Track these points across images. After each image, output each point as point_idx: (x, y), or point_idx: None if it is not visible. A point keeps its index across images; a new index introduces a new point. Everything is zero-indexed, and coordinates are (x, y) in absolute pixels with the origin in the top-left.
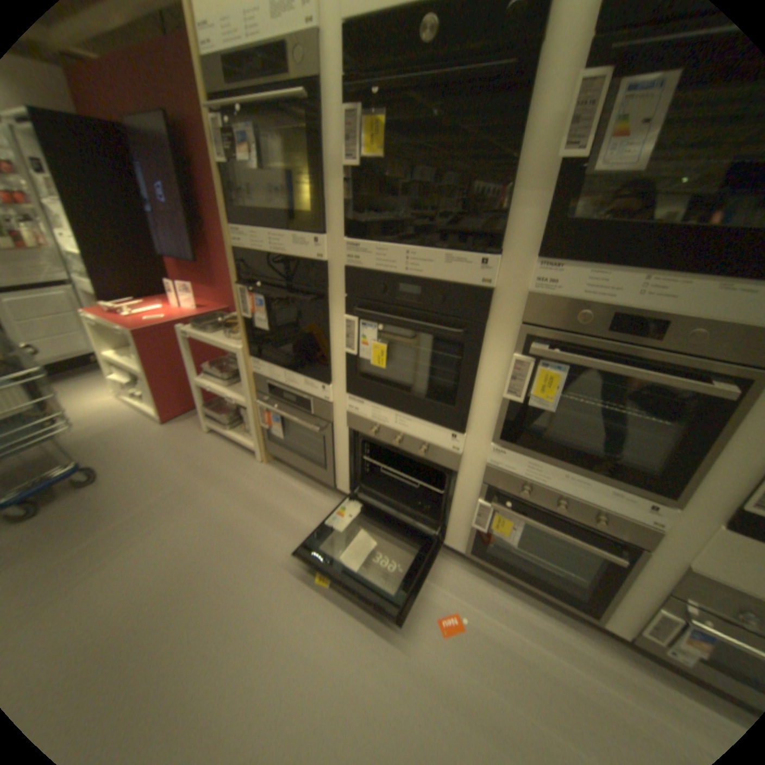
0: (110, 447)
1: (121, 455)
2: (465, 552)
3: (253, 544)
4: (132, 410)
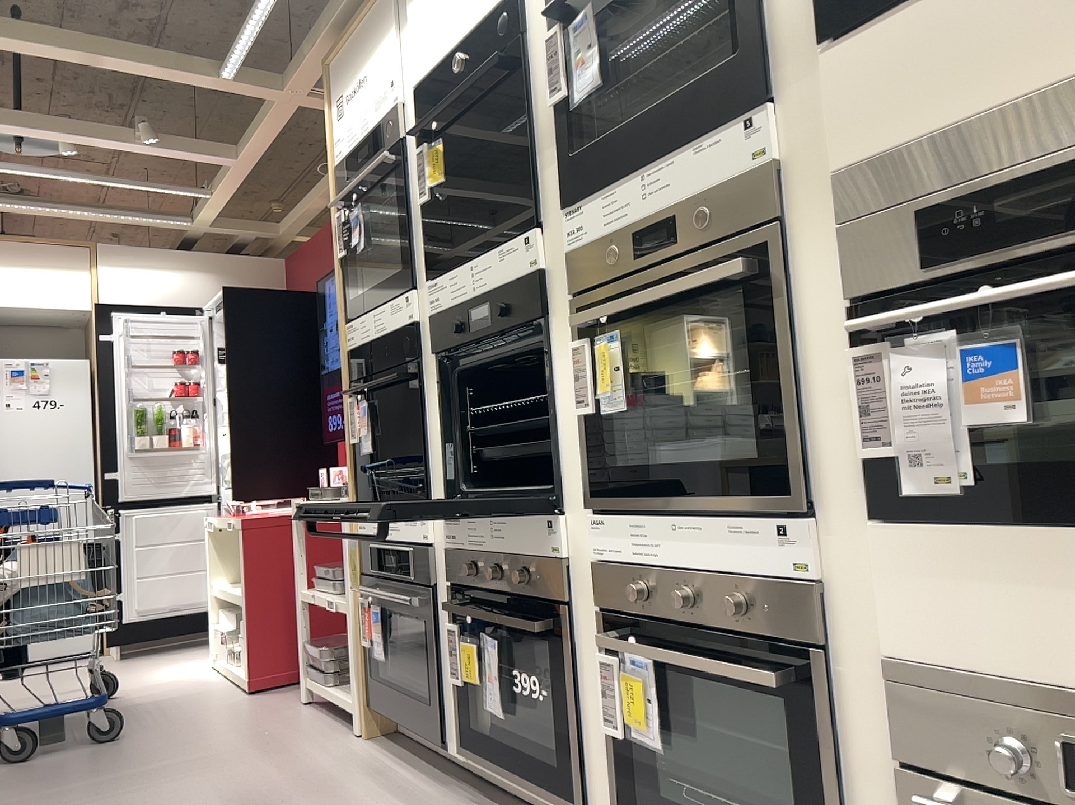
0: (169, 708)
1: (176, 716)
2: None
3: None
4: (227, 675)
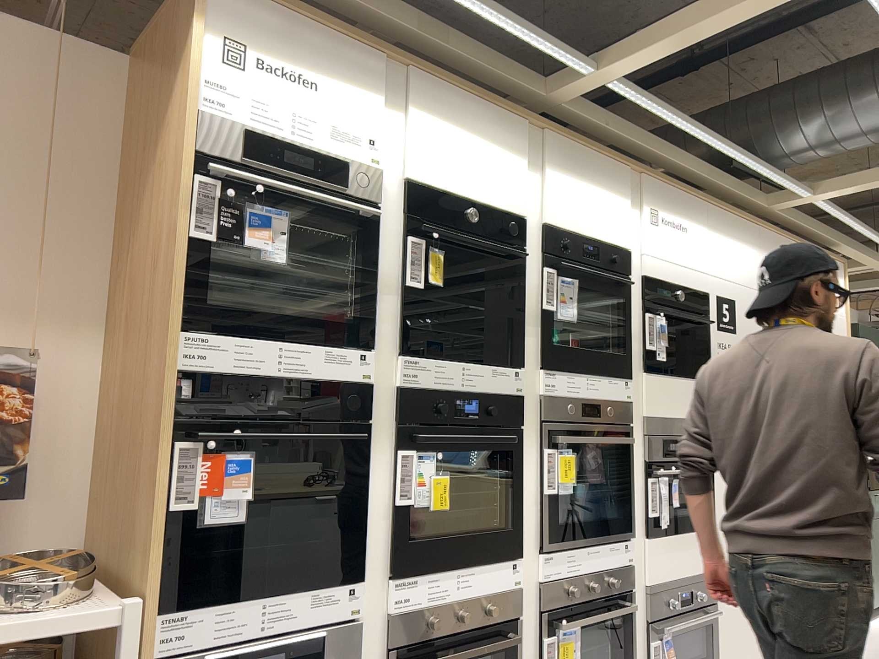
0: None
1: None
2: None
3: None
4: None
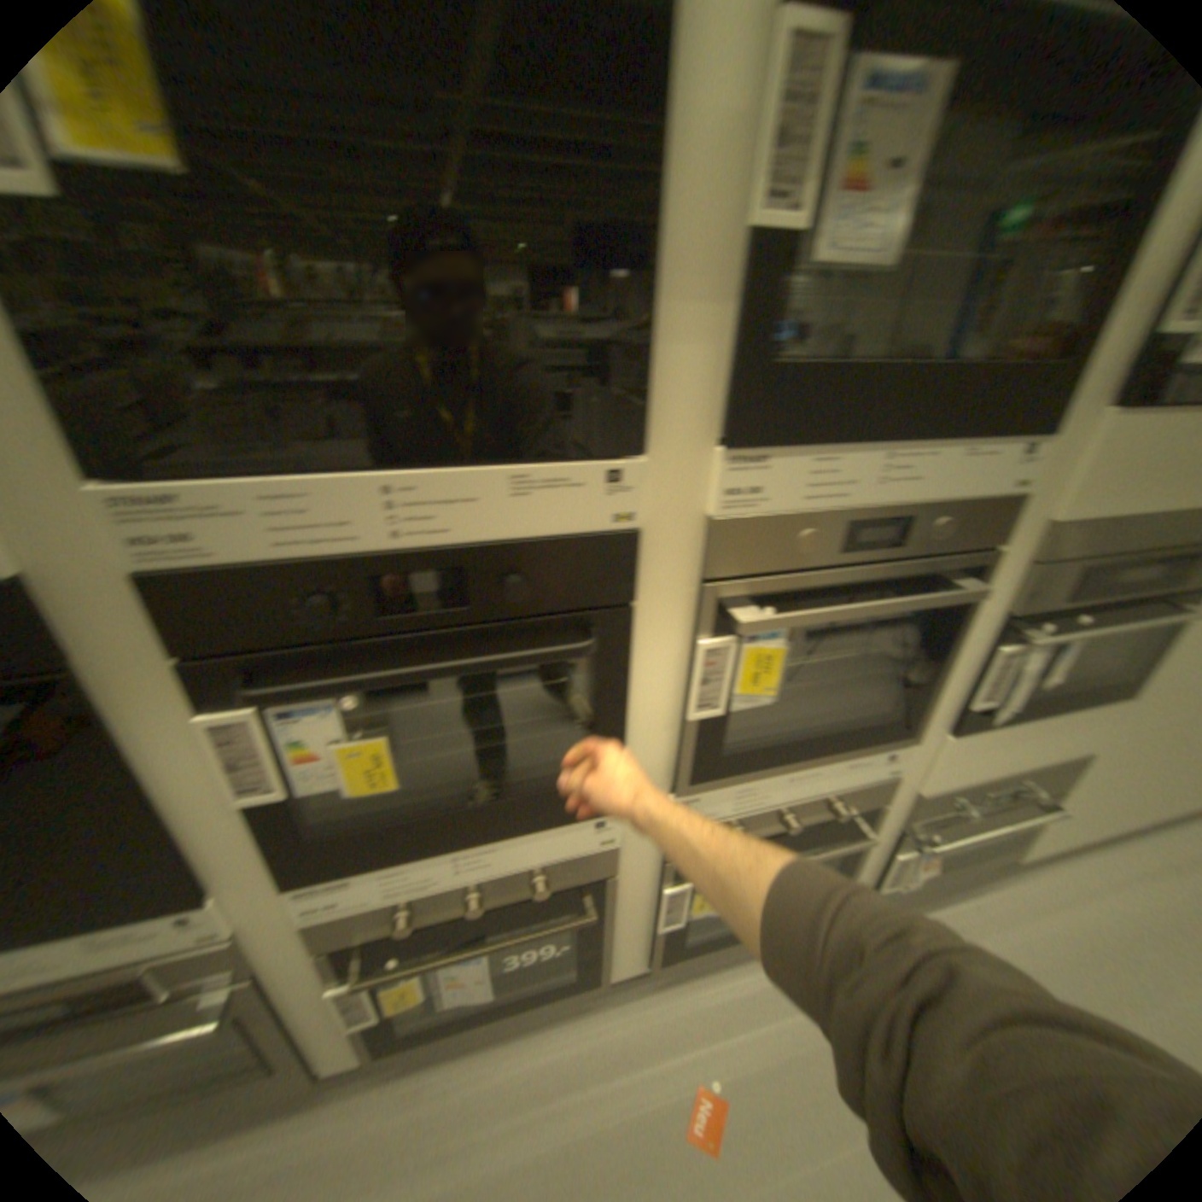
0: None
1: None
2: (643, 970)
3: None
4: None
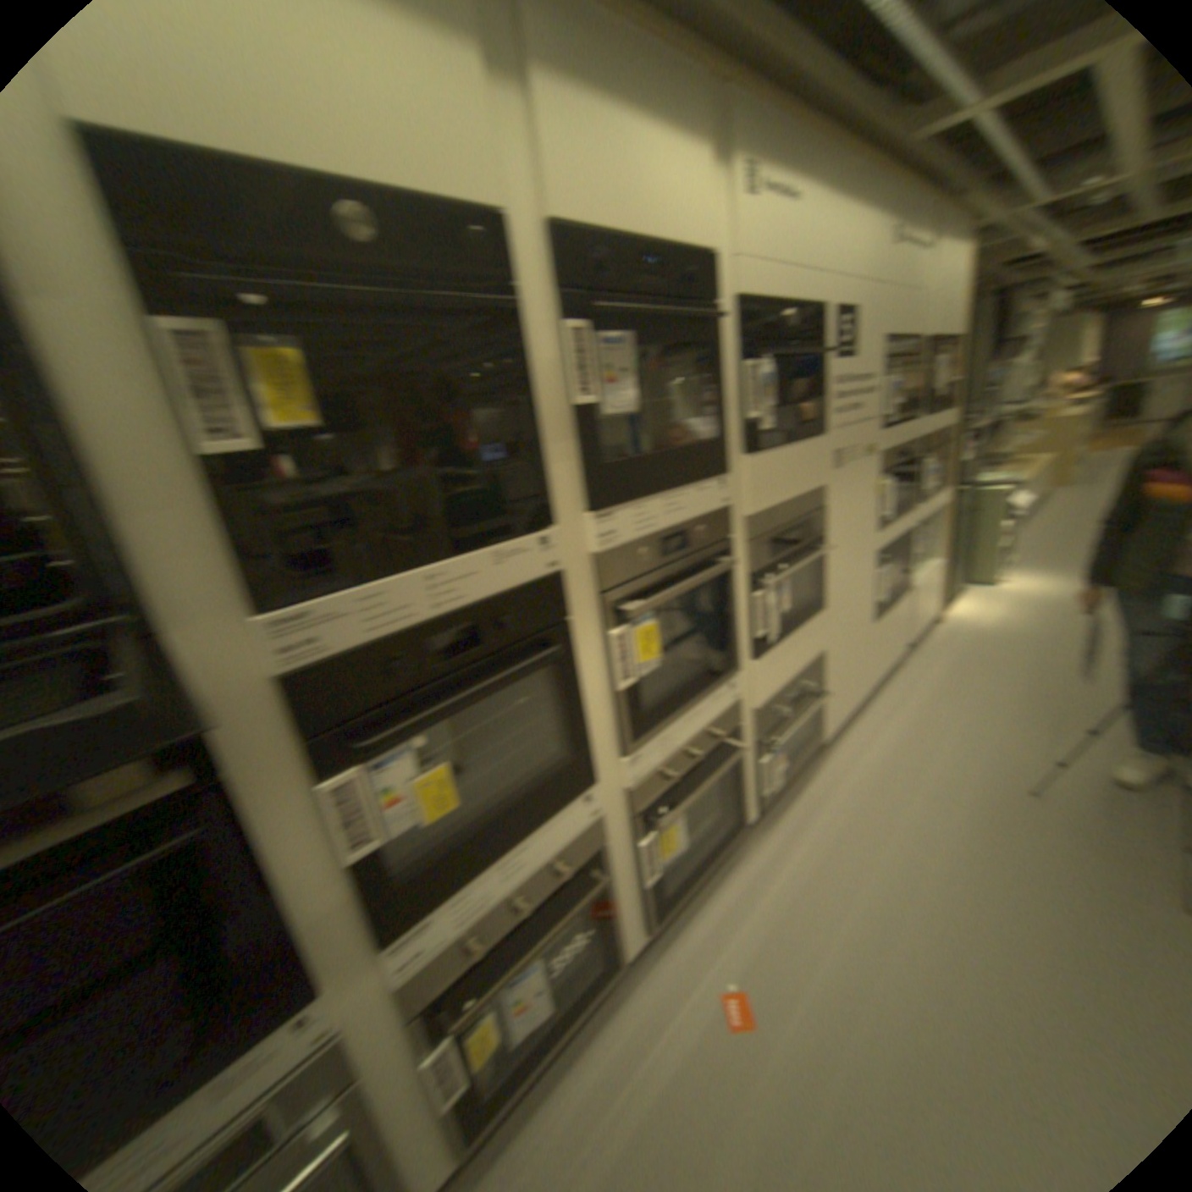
0: None
1: None
2: (645, 942)
3: None
4: None
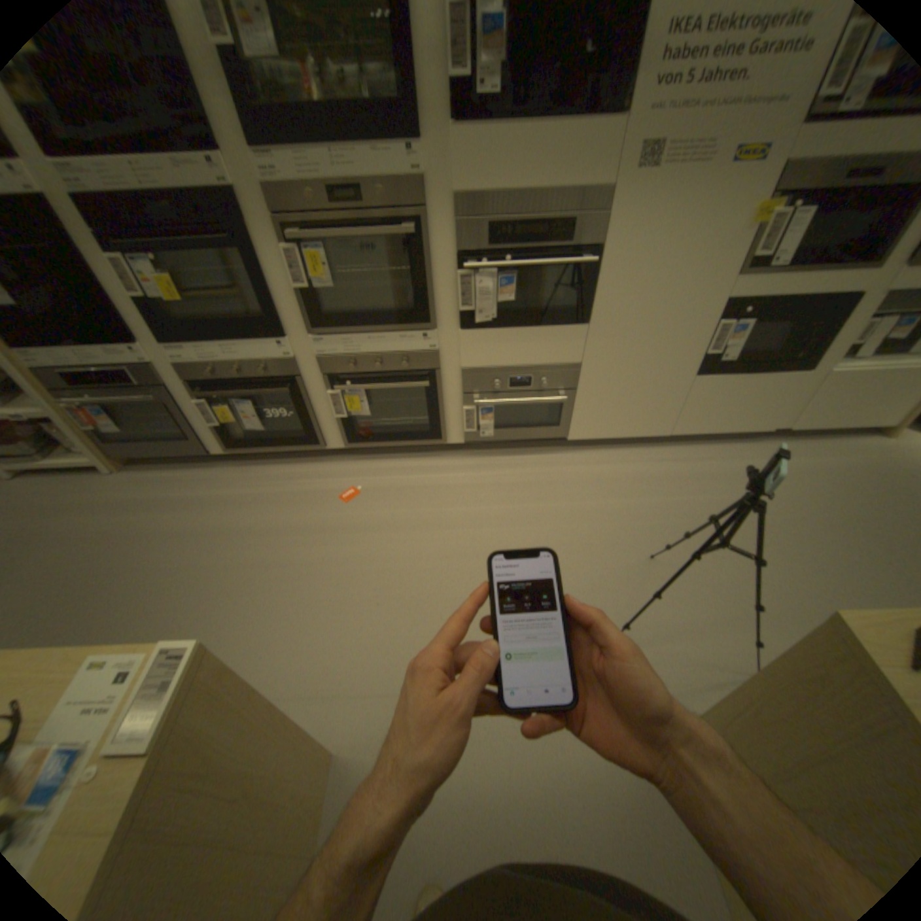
0: None
1: None
2: (344, 447)
3: (143, 532)
4: None
